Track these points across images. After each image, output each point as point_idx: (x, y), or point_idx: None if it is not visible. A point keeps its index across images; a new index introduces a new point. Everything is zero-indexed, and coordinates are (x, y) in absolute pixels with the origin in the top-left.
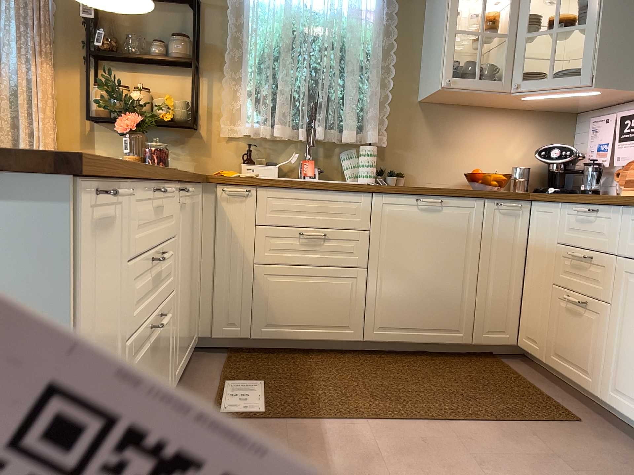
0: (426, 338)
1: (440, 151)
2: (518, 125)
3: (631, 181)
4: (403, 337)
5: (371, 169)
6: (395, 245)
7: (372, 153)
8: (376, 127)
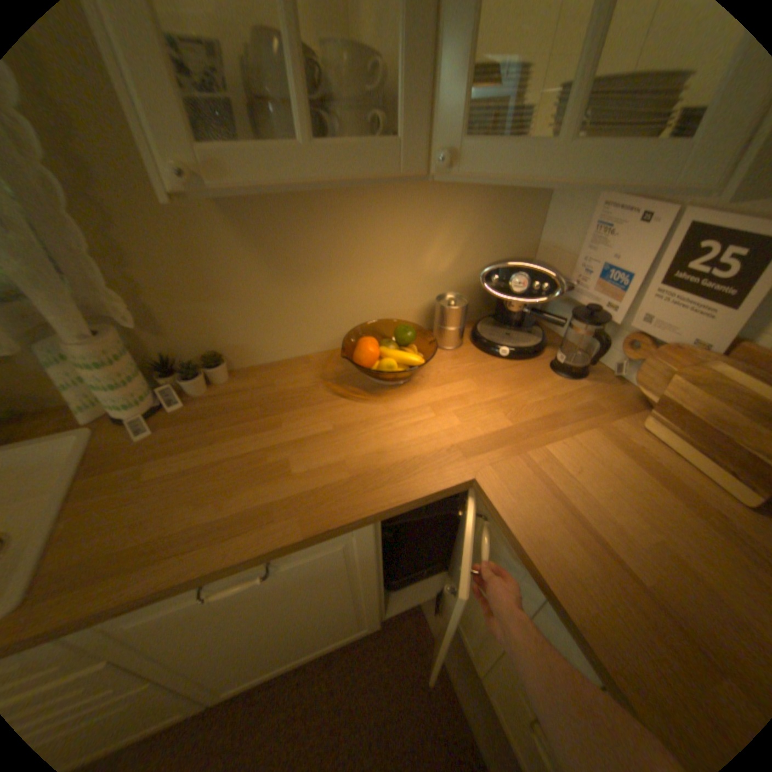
0: (309, 659)
1: (286, 287)
2: (448, 197)
3: (678, 409)
4: (271, 675)
5: (116, 395)
6: (187, 646)
7: (95, 362)
8: (66, 291)
